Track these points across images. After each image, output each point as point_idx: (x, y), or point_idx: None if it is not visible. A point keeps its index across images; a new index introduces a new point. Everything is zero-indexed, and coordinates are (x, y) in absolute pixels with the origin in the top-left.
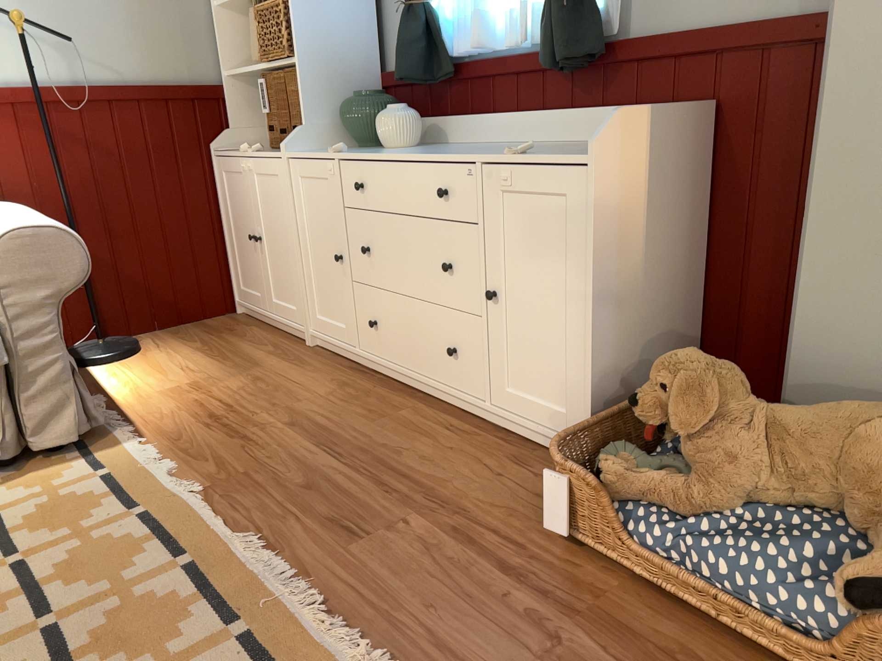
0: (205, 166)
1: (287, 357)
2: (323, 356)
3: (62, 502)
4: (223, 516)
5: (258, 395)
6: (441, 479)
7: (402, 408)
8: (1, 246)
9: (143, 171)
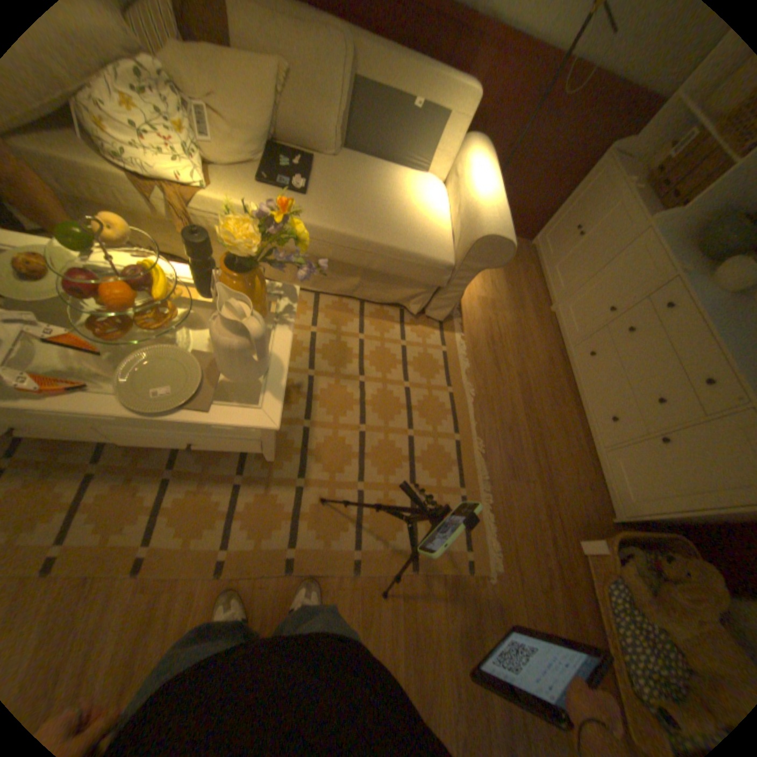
0: (597, 154)
1: (537, 314)
2: (553, 328)
3: (426, 359)
4: (476, 422)
5: (514, 339)
6: (558, 473)
7: (566, 406)
8: (482, 240)
9: (563, 141)
